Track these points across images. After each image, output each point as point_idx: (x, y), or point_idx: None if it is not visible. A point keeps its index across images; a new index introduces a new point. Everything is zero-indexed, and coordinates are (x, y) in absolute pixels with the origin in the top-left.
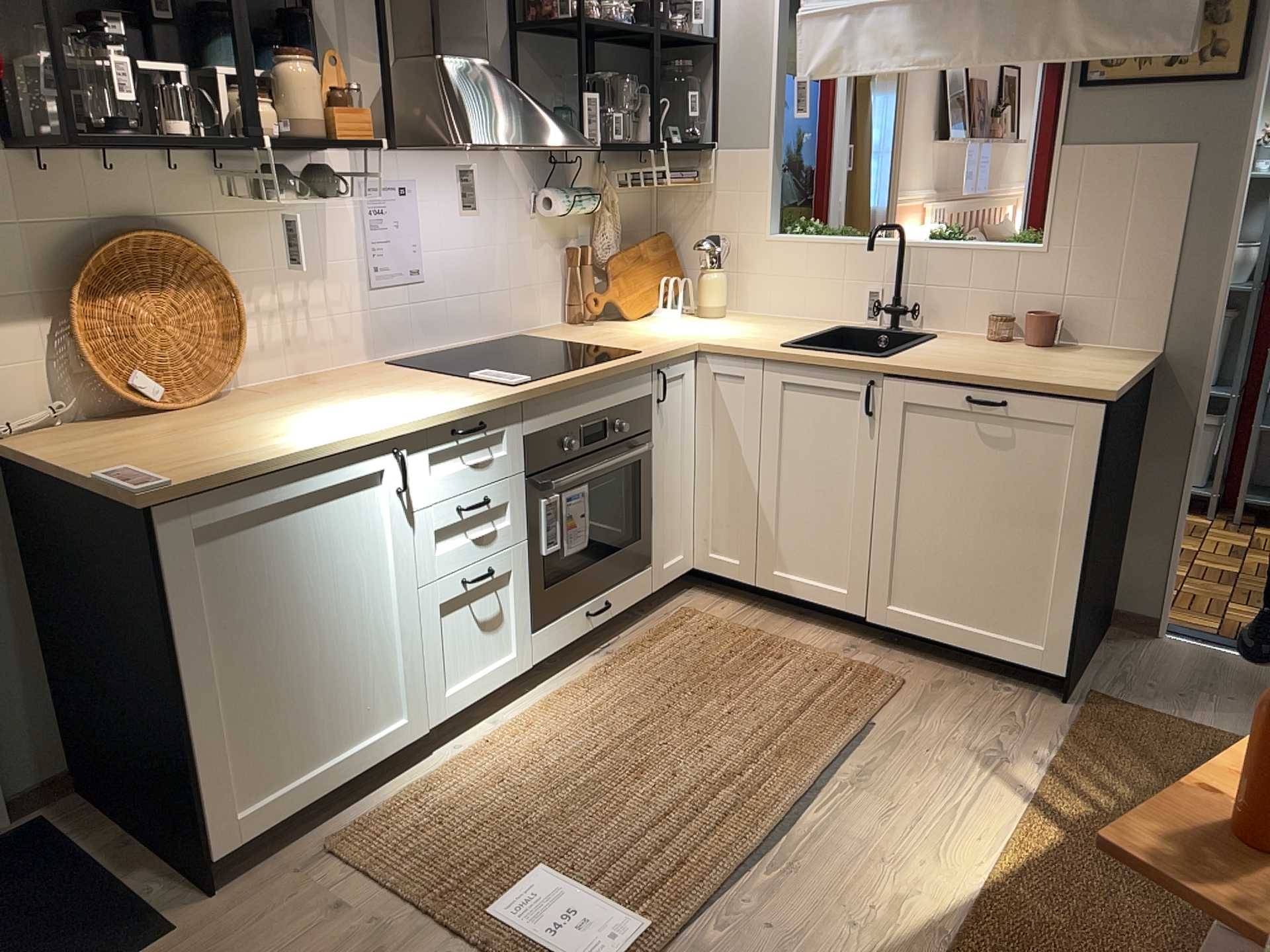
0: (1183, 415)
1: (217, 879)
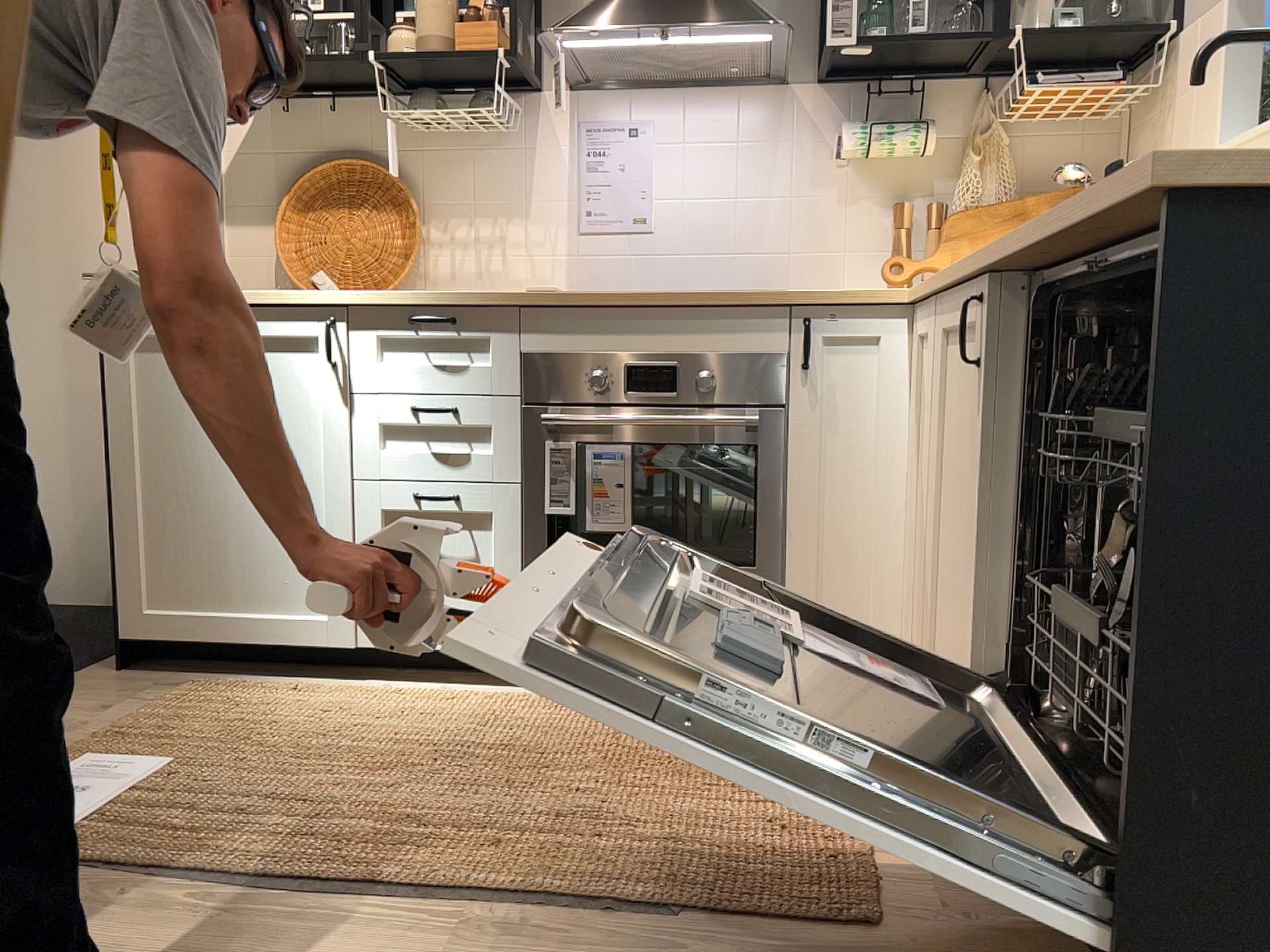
0: None
1: (142, 667)
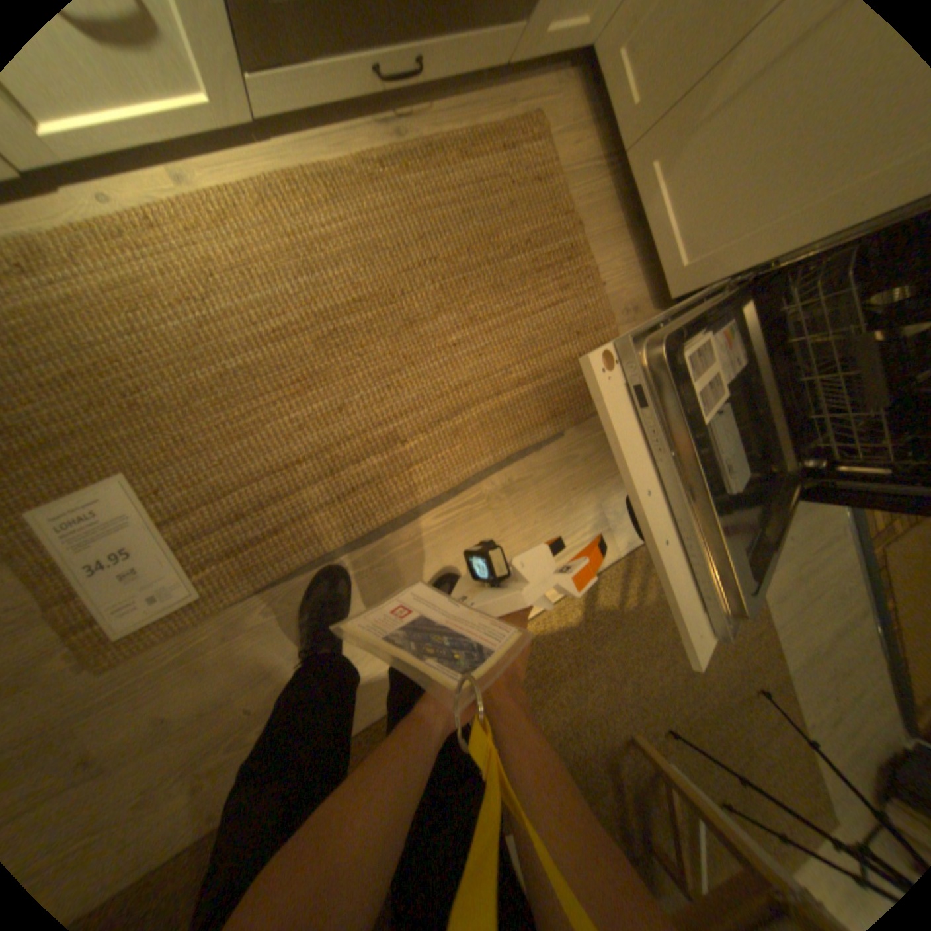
0: None
1: None
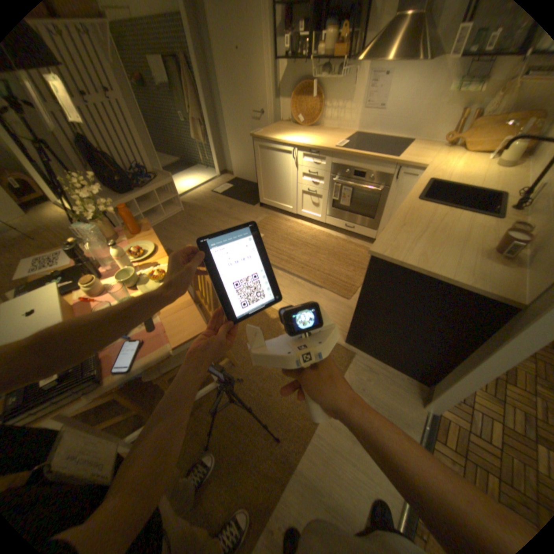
0: (497, 347)
1: (263, 206)
